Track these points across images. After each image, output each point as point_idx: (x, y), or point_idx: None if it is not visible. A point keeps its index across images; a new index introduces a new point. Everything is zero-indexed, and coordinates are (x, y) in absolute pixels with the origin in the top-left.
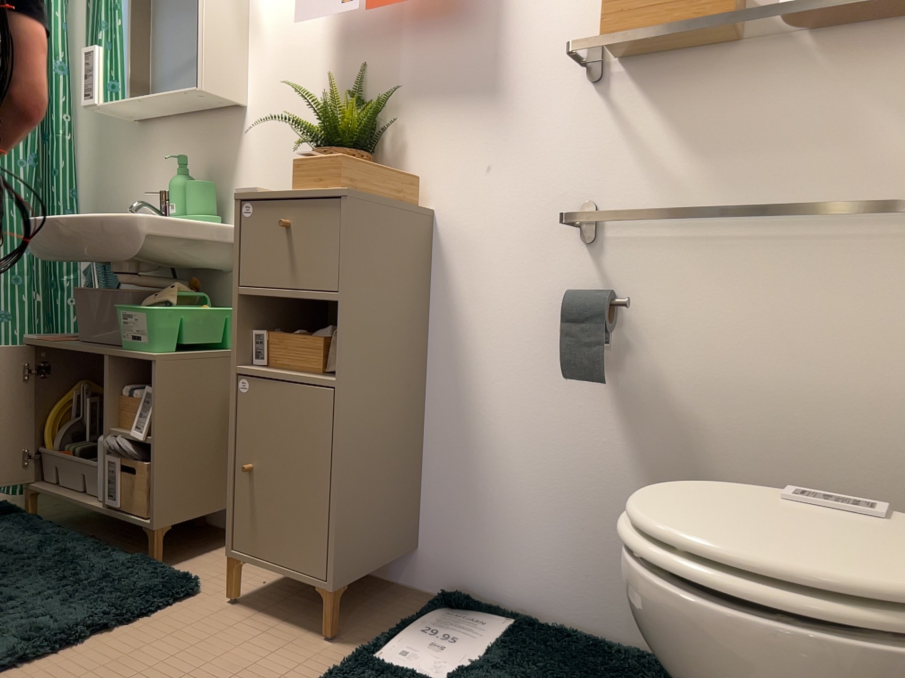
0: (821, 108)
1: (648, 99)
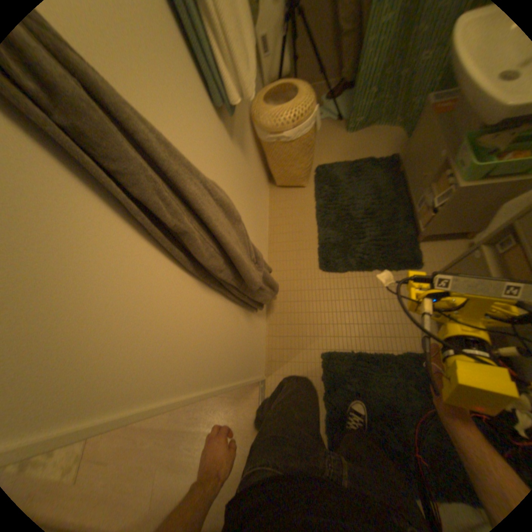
0: None
1: None
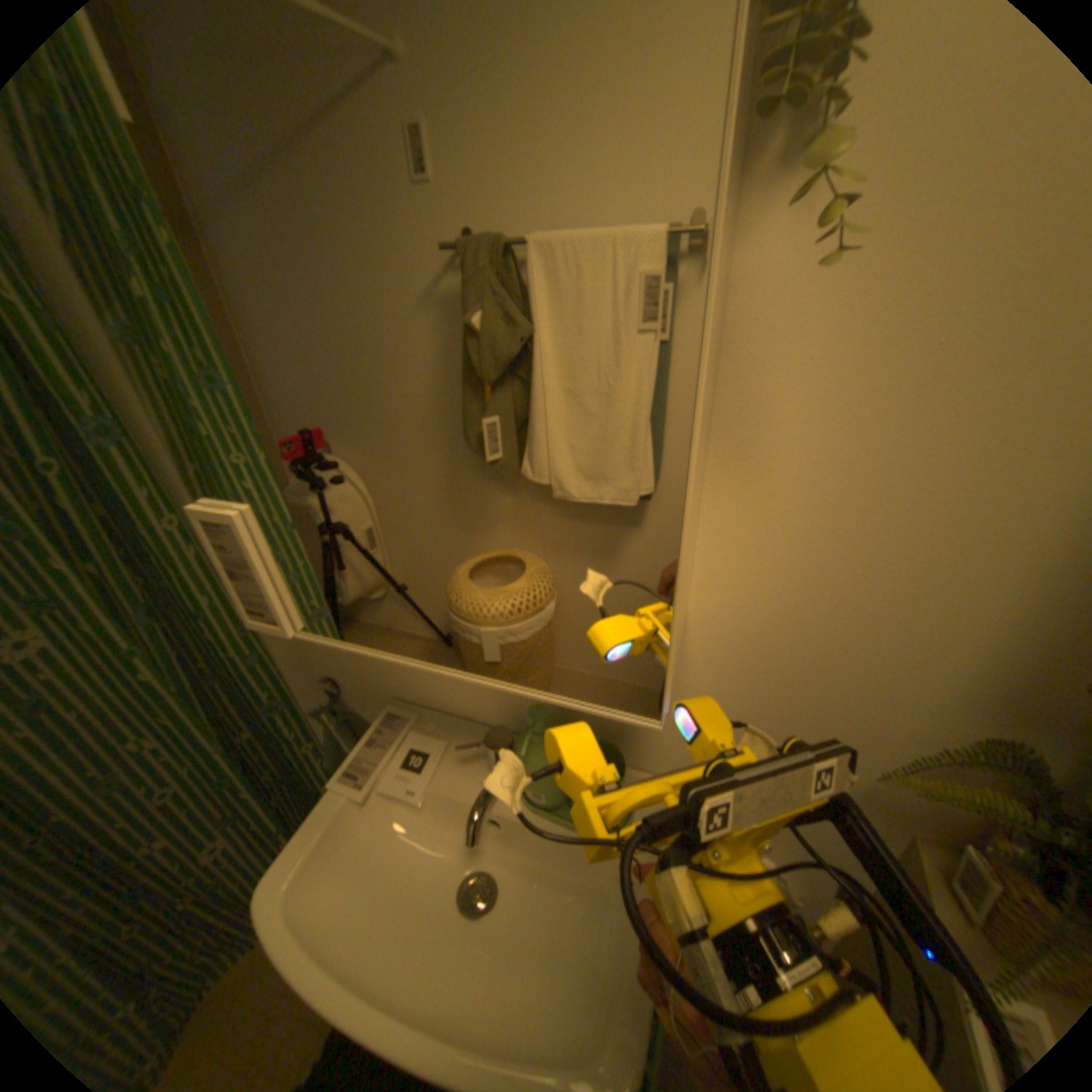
0: None
1: None
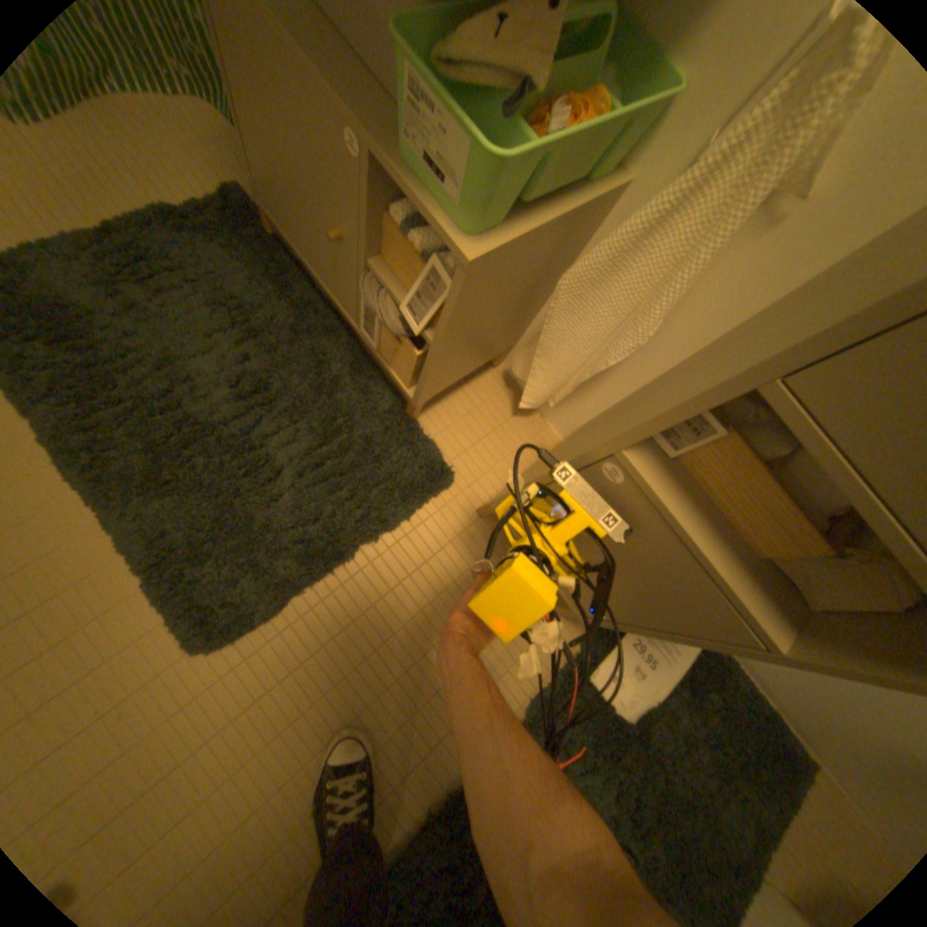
0: None
1: None
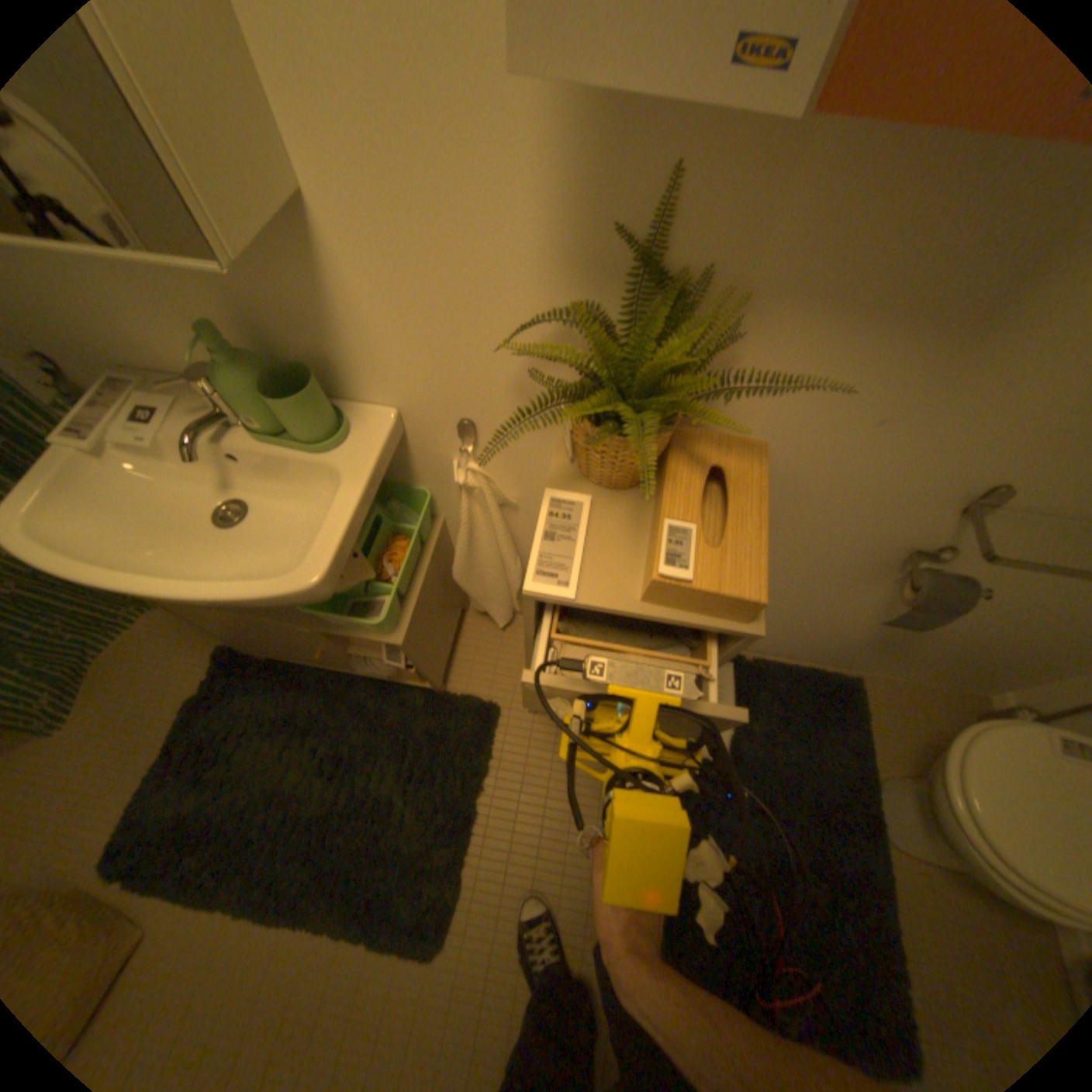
0: None
1: None
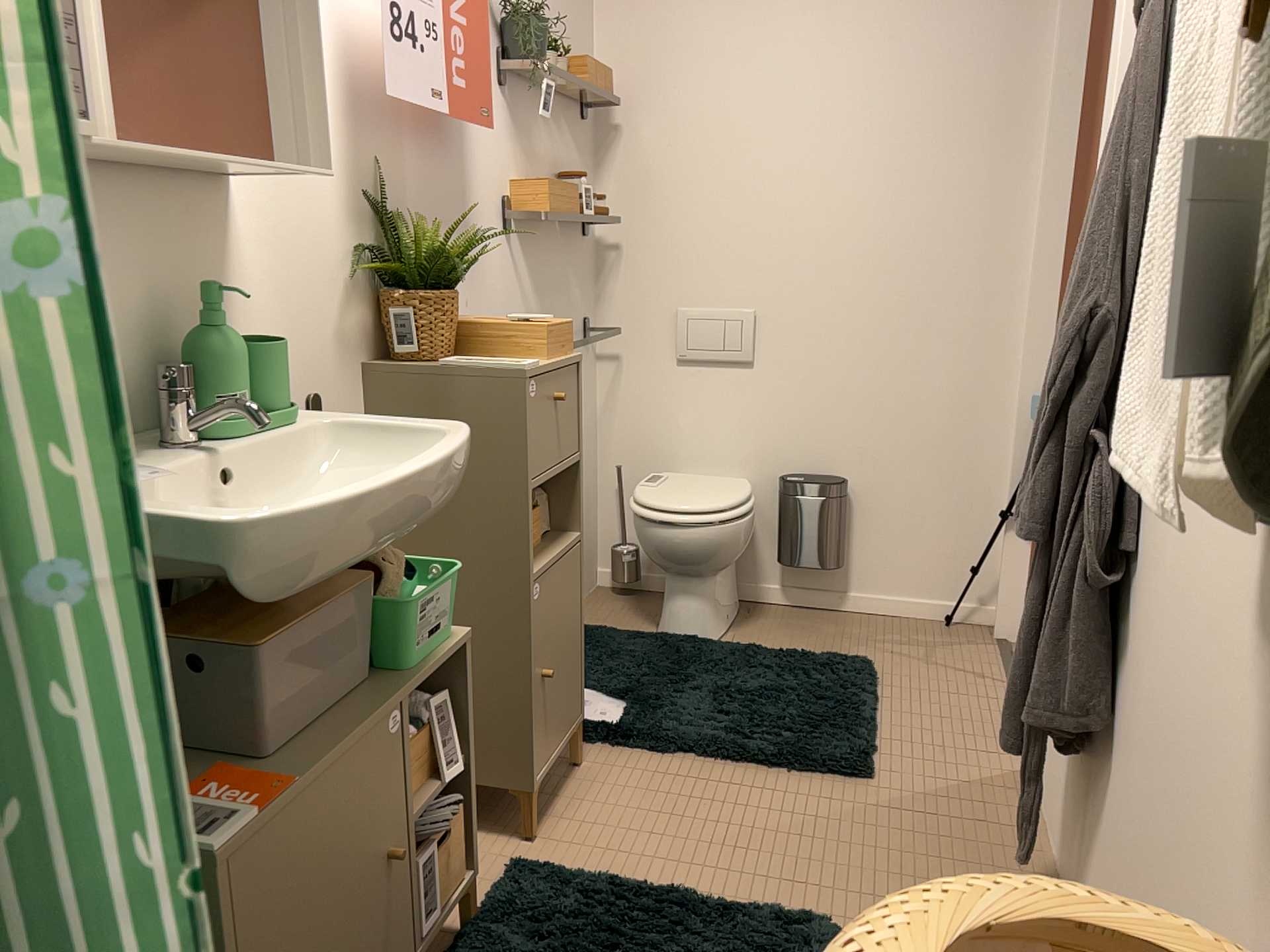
0: (565, 269)
1: (525, 251)
